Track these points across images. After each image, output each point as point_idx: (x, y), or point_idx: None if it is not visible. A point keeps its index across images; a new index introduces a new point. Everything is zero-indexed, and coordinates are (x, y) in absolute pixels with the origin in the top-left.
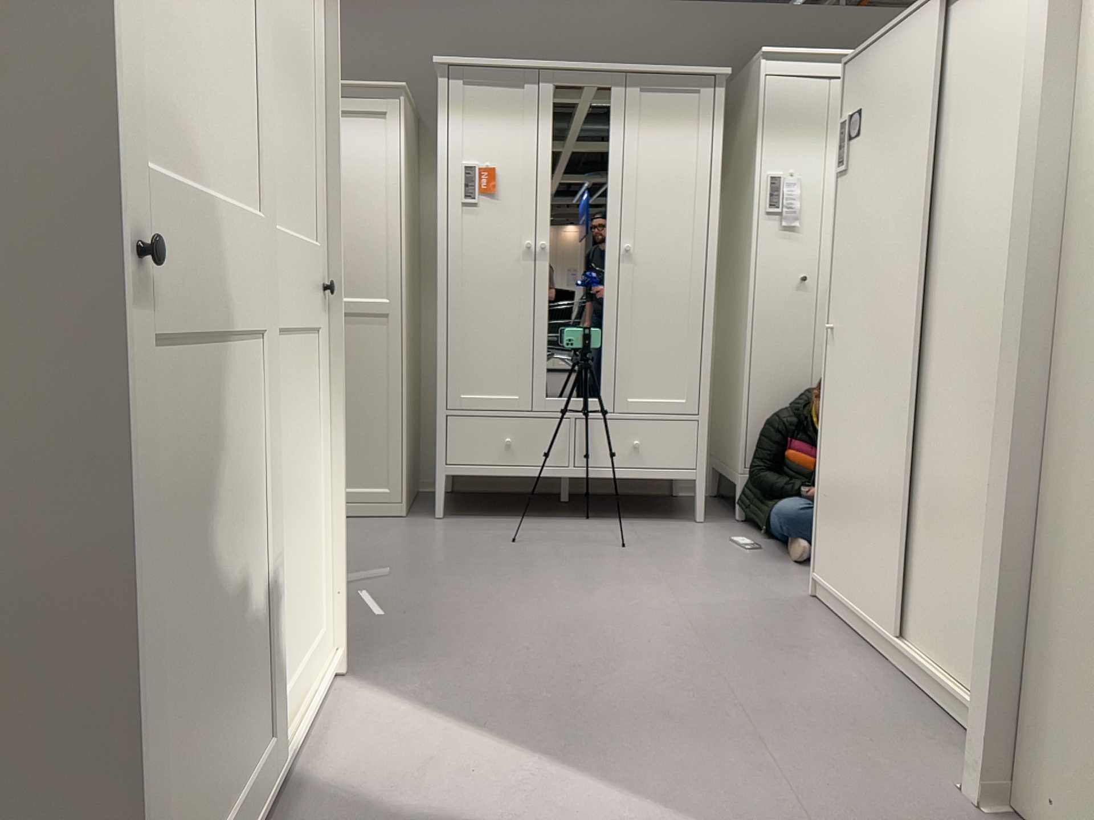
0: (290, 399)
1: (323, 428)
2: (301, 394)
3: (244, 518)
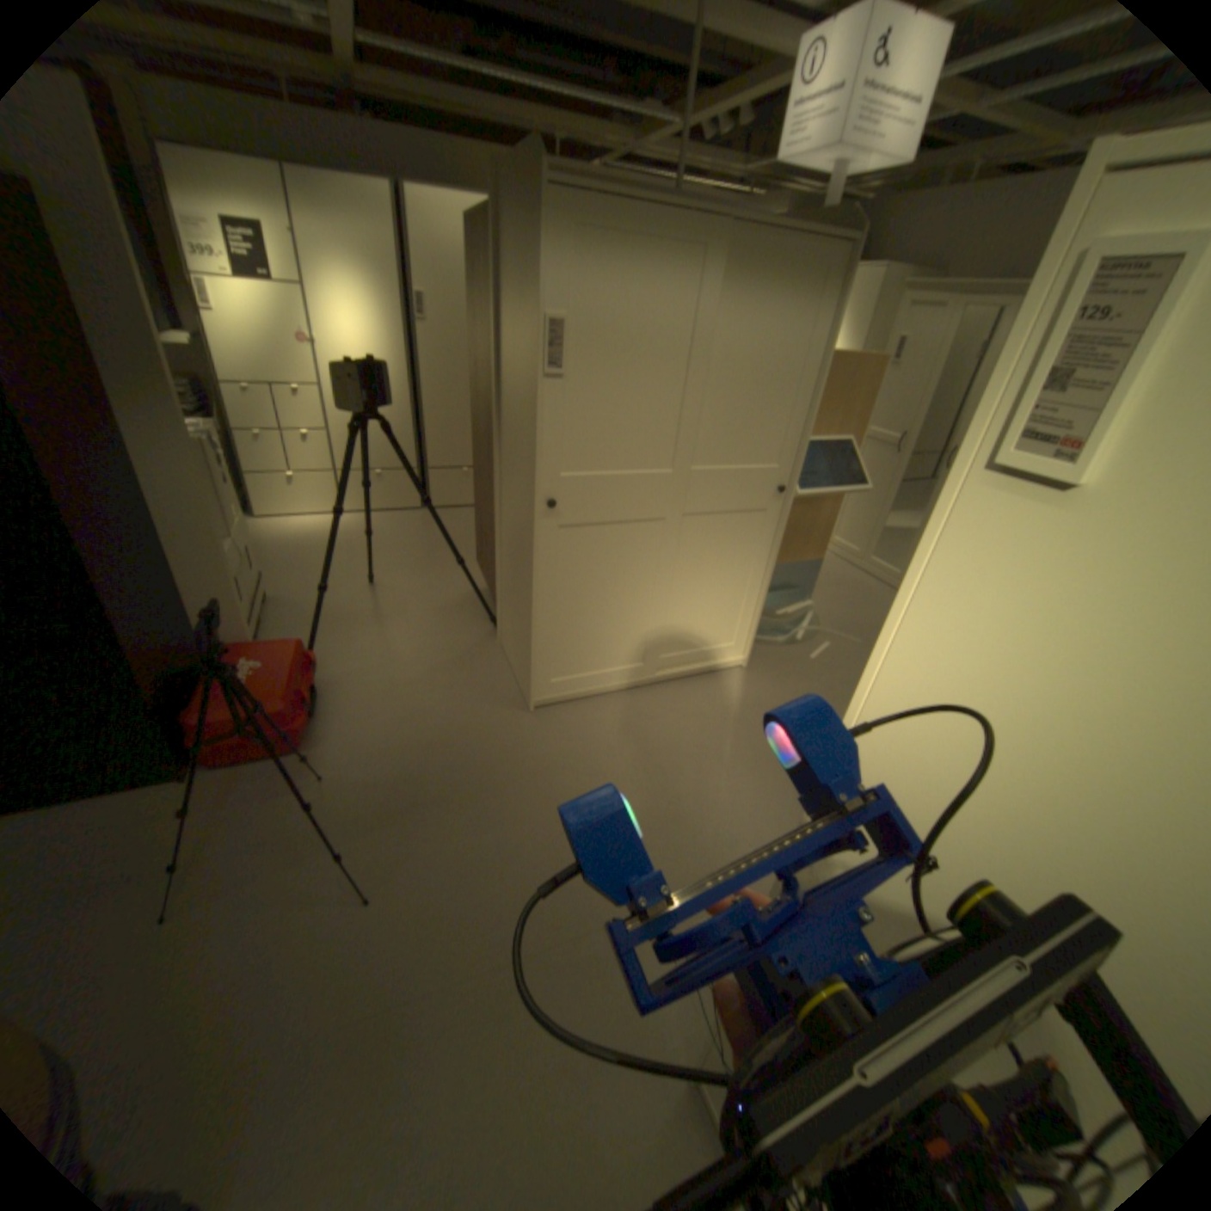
0: (723, 540)
1: (767, 556)
2: (739, 539)
3: (640, 583)
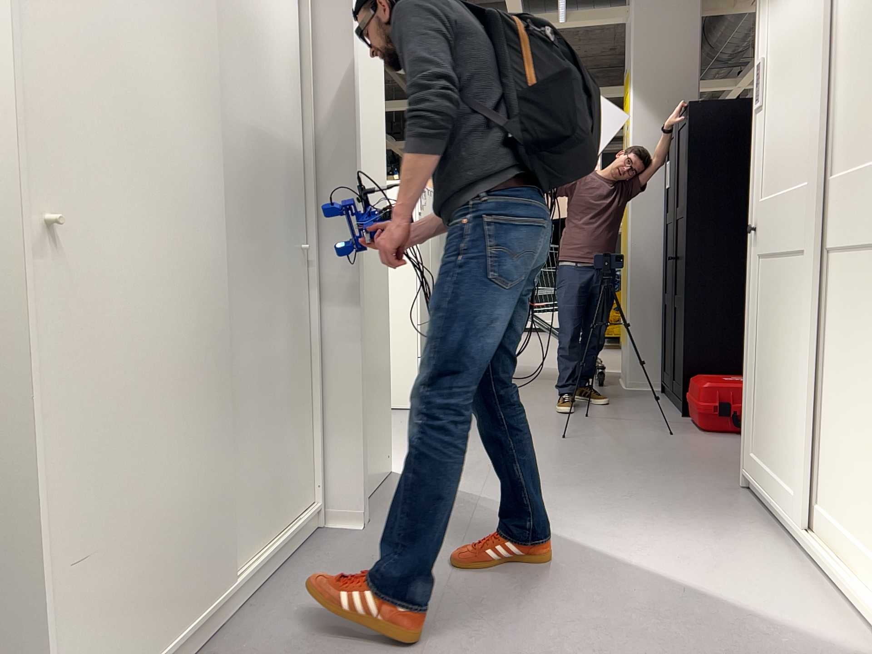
0: (859, 300)
1: None
2: None
3: (788, 344)
